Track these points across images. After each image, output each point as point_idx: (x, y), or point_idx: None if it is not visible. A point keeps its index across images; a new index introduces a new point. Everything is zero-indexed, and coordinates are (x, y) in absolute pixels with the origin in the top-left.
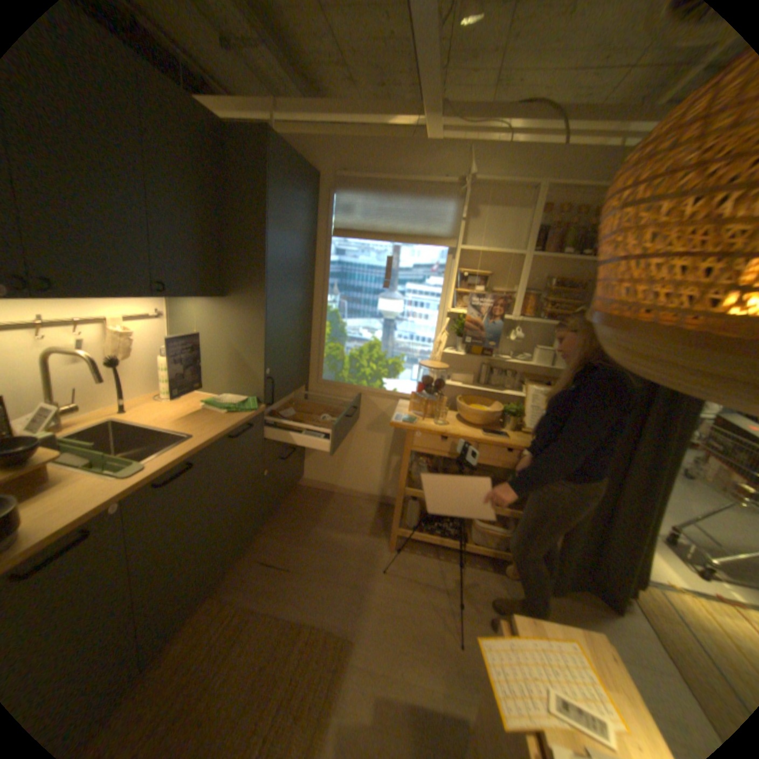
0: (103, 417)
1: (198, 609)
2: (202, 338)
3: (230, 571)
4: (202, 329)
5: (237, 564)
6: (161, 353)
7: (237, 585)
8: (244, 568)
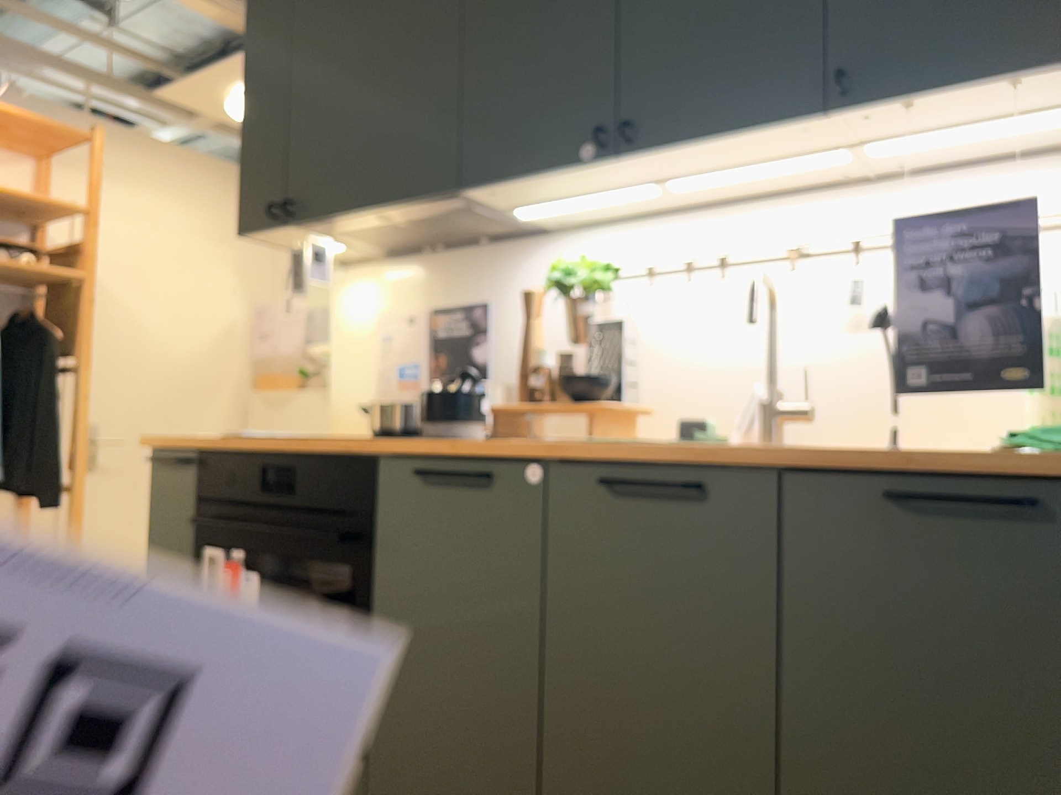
0: None
1: None
2: None
3: None
4: None
5: None
6: None
7: None
8: None
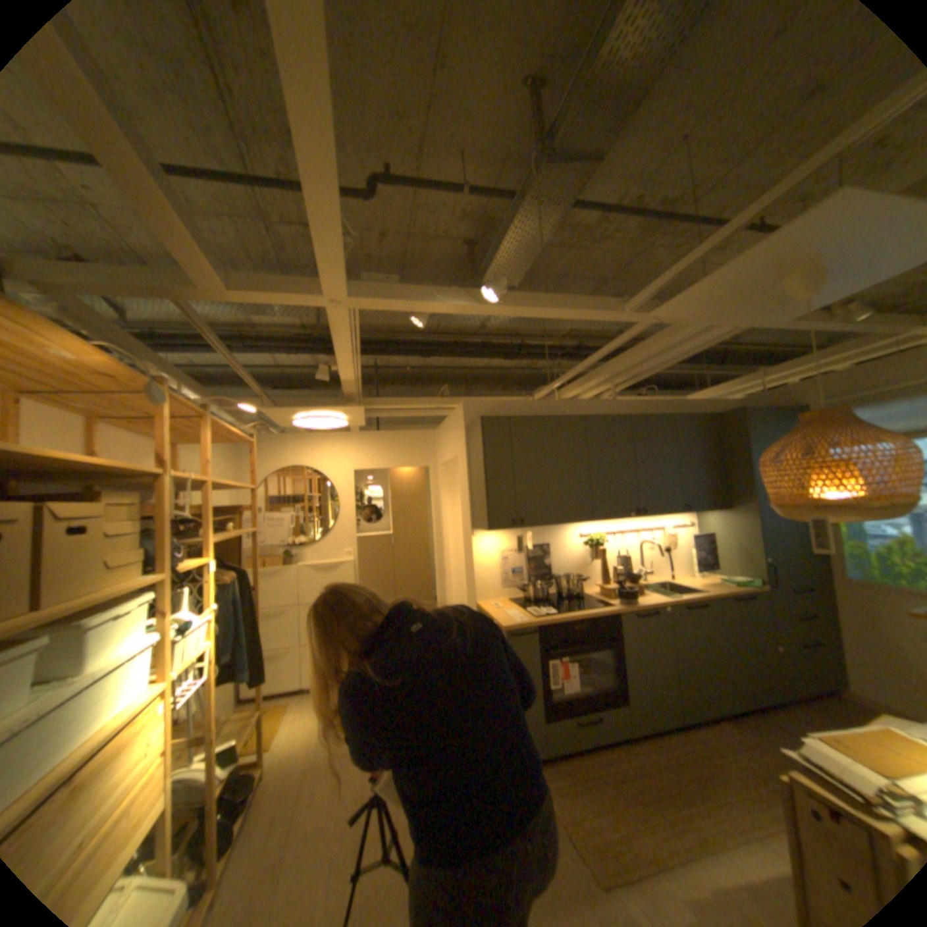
0: (663, 581)
1: (723, 727)
2: (719, 538)
3: (752, 722)
4: (718, 532)
5: (759, 721)
6: (694, 548)
7: (756, 730)
8: (764, 725)
